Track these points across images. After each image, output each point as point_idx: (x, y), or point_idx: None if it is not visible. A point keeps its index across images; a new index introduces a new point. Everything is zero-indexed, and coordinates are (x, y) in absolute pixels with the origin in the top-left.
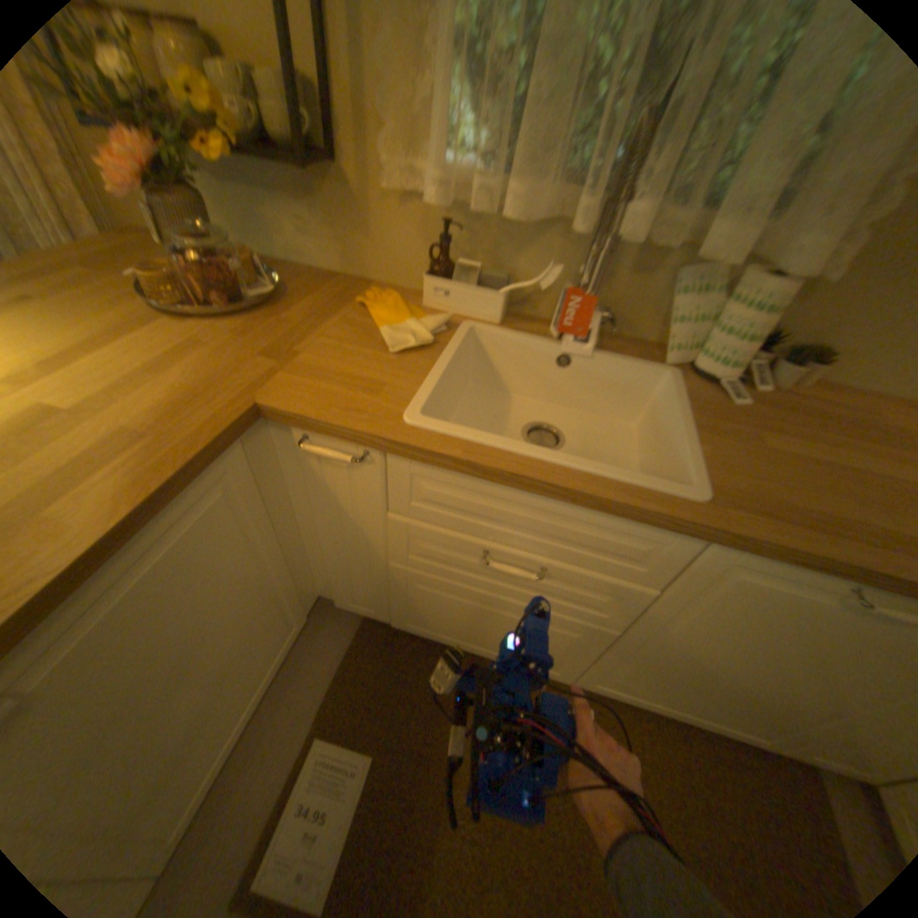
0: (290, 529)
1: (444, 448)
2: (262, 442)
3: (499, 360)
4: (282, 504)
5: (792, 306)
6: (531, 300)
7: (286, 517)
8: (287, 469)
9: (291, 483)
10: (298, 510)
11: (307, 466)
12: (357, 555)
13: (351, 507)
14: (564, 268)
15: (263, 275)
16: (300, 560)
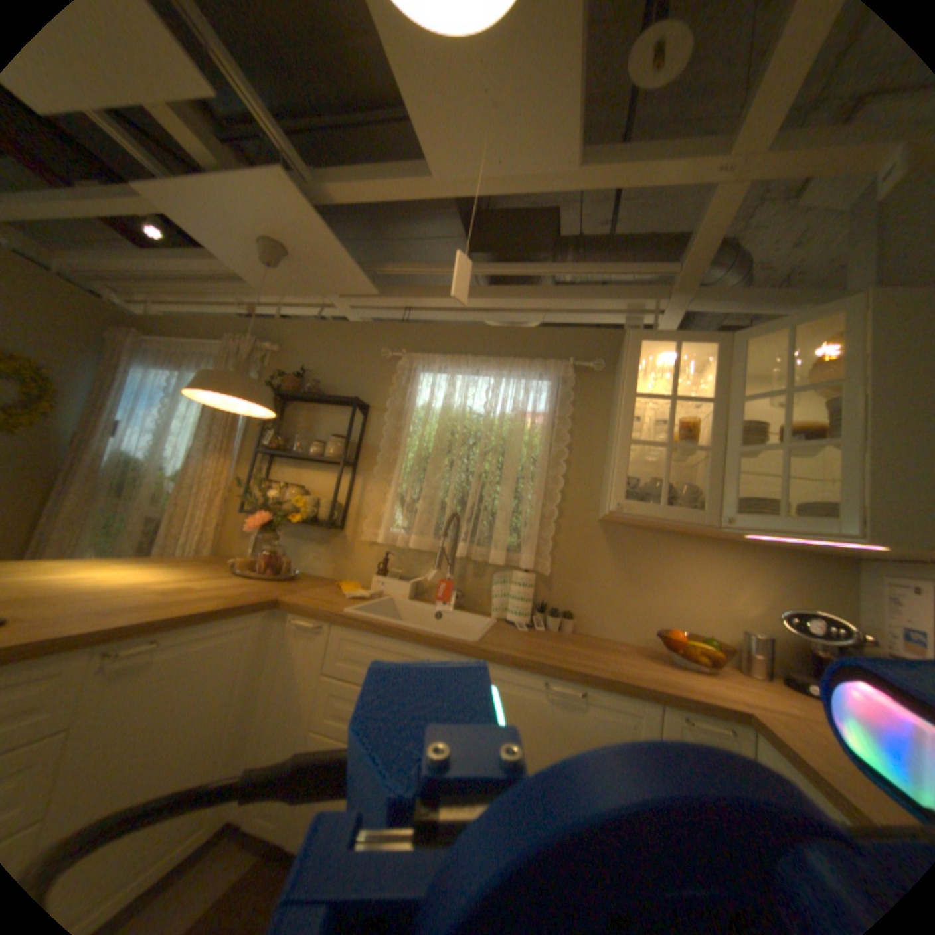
0: (249, 706)
1: (358, 619)
2: (267, 626)
3: (404, 617)
4: (255, 679)
5: (532, 585)
6: (426, 592)
7: (252, 692)
8: (270, 651)
9: (267, 664)
10: (261, 691)
11: (284, 643)
12: (286, 731)
13: (298, 676)
14: (436, 571)
15: (290, 574)
16: (240, 747)
